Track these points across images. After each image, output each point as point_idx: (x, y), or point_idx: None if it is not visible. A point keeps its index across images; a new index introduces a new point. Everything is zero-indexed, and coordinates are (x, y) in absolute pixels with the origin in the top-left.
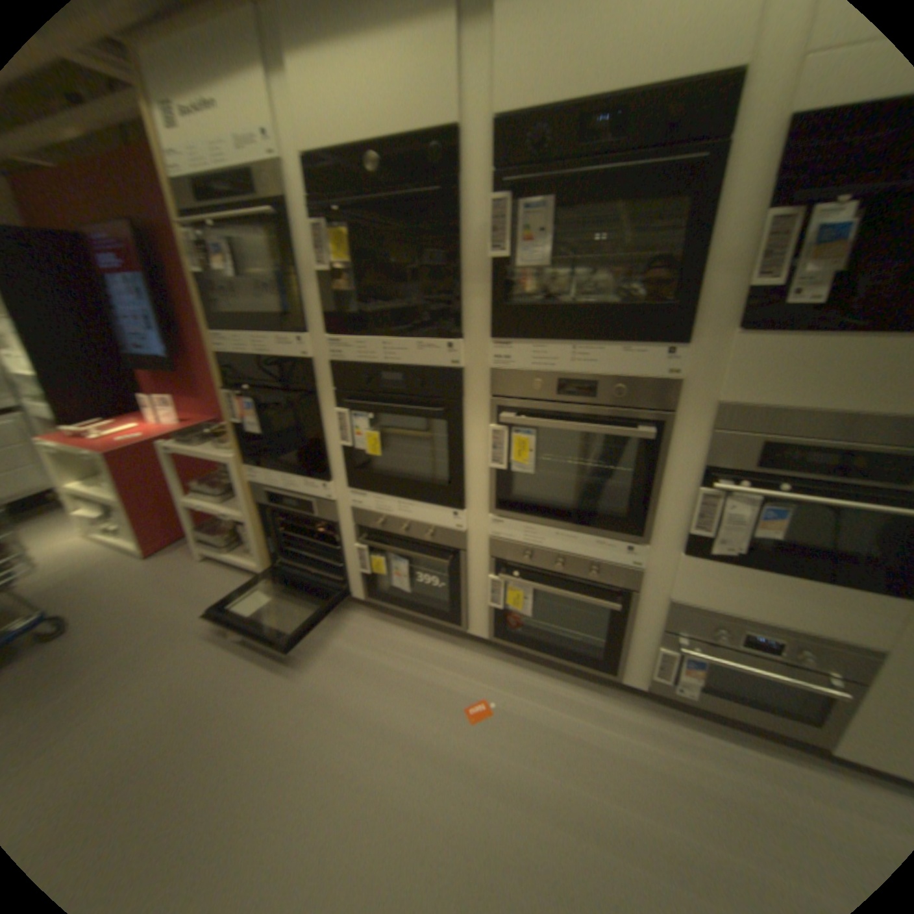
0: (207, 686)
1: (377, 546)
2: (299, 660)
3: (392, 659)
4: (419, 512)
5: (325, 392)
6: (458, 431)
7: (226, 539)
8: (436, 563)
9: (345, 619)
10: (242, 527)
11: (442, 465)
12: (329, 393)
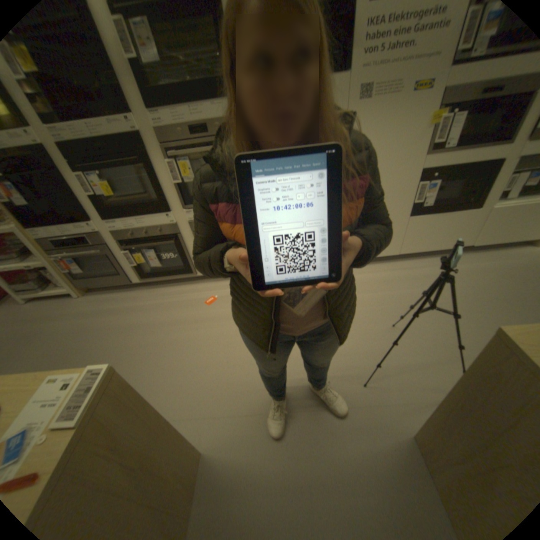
0: (66, 345)
1: (134, 248)
2: (115, 318)
3: (165, 300)
4: (149, 221)
5: (62, 165)
6: (151, 169)
7: (38, 283)
8: (167, 244)
9: (134, 295)
10: (46, 270)
11: (151, 193)
12: (66, 165)
